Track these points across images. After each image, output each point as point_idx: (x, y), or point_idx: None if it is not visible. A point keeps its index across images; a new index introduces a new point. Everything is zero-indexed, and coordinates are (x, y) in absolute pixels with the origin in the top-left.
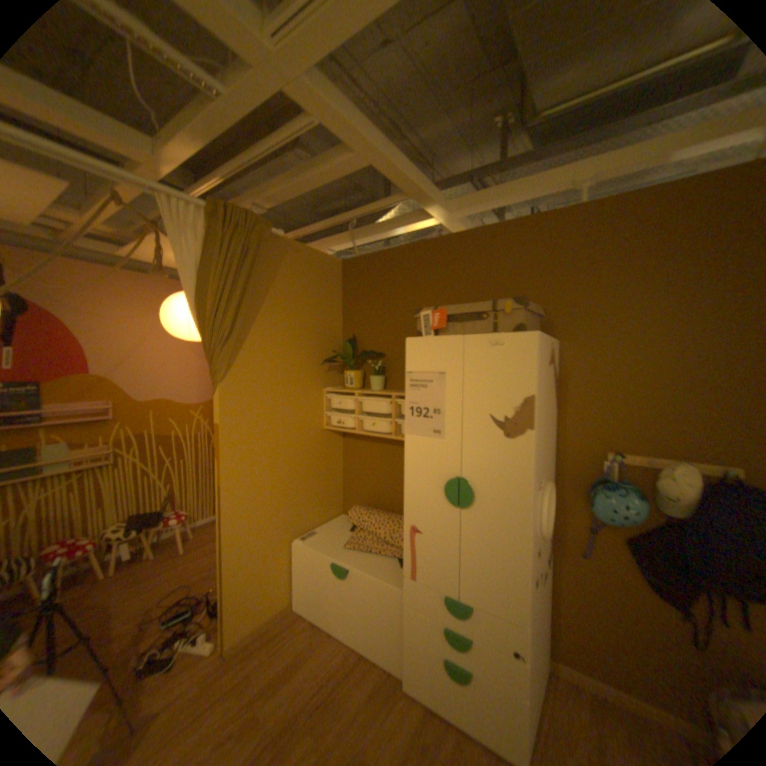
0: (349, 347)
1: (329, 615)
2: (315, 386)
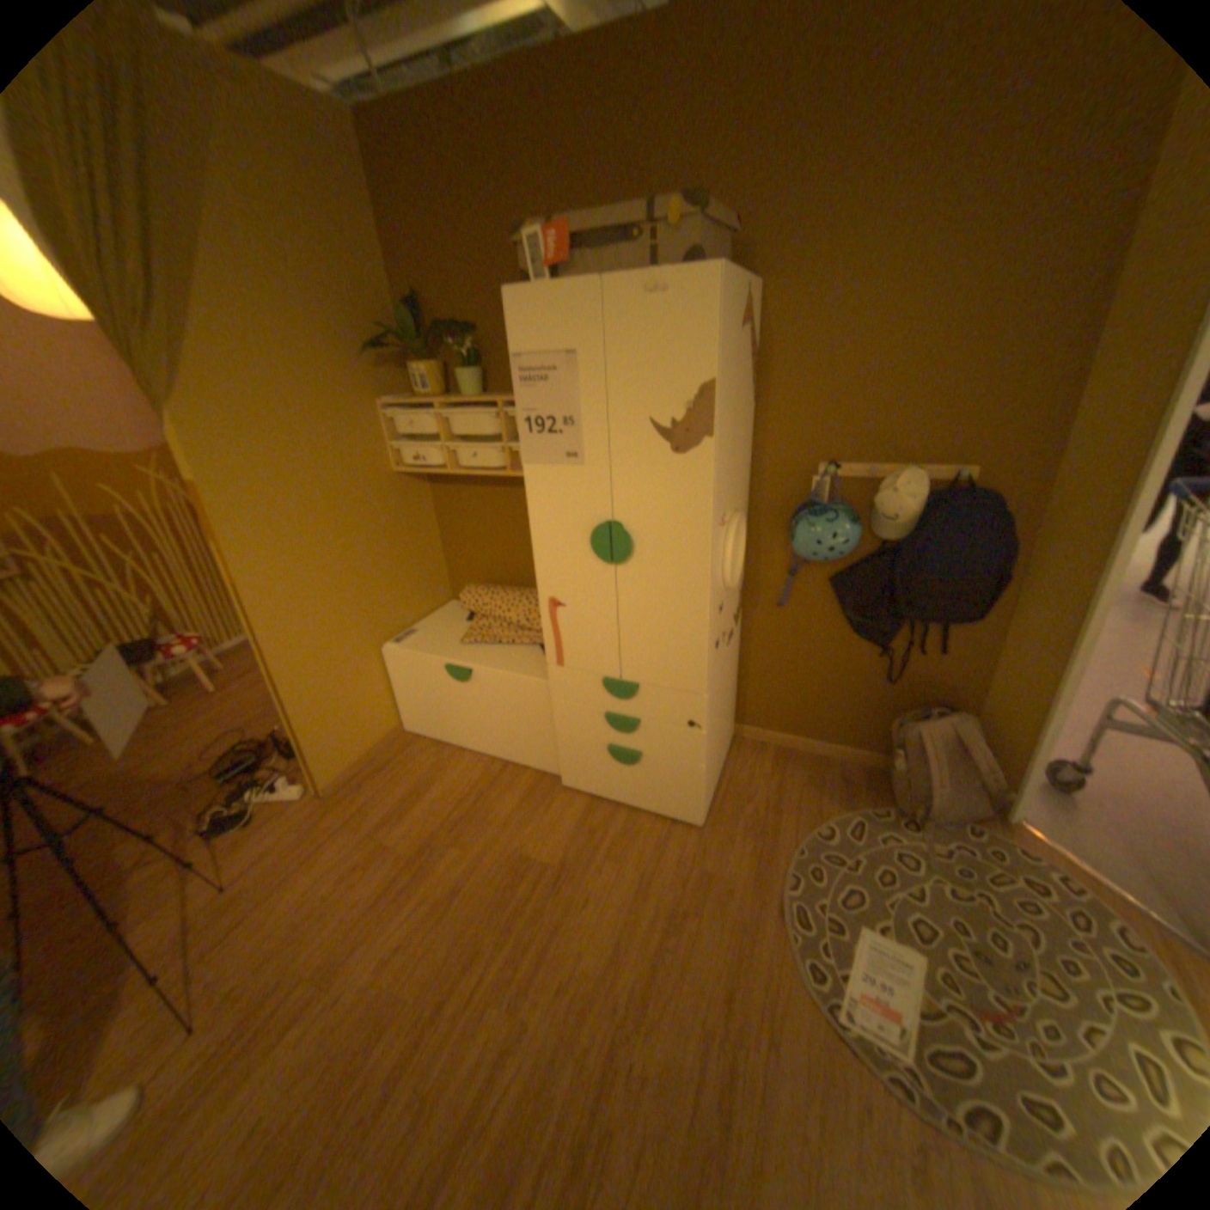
0: (405, 313)
1: (456, 726)
2: (359, 397)
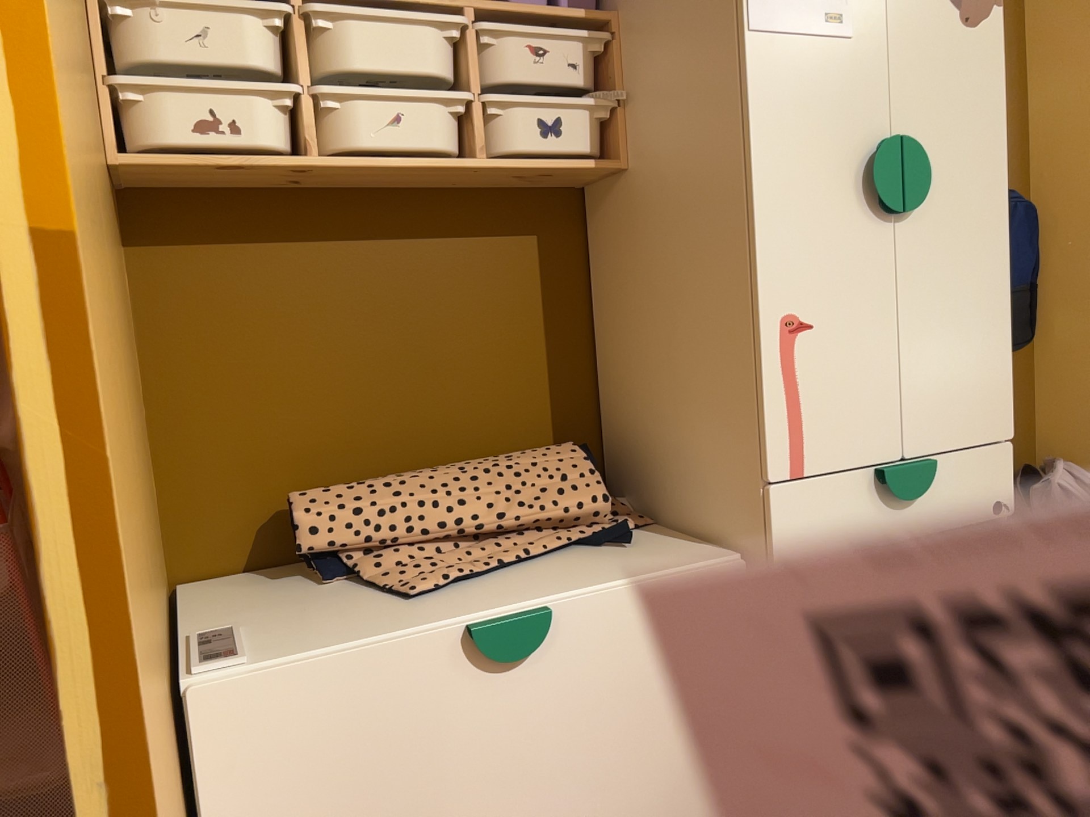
0: None
1: None
2: None
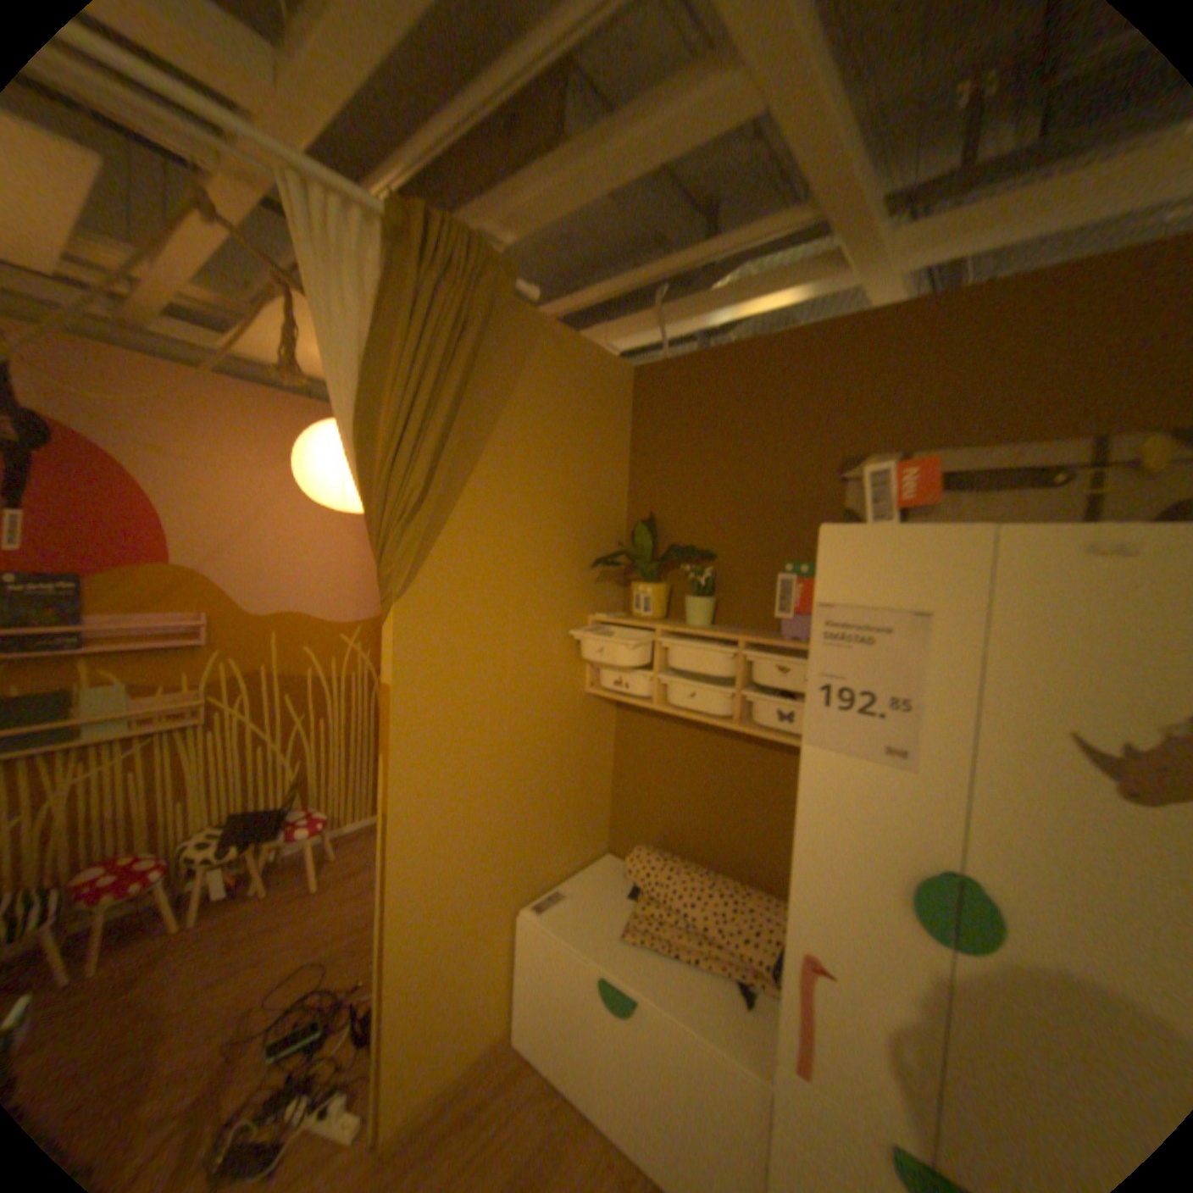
0: (647, 536)
1: (589, 1080)
2: (575, 610)
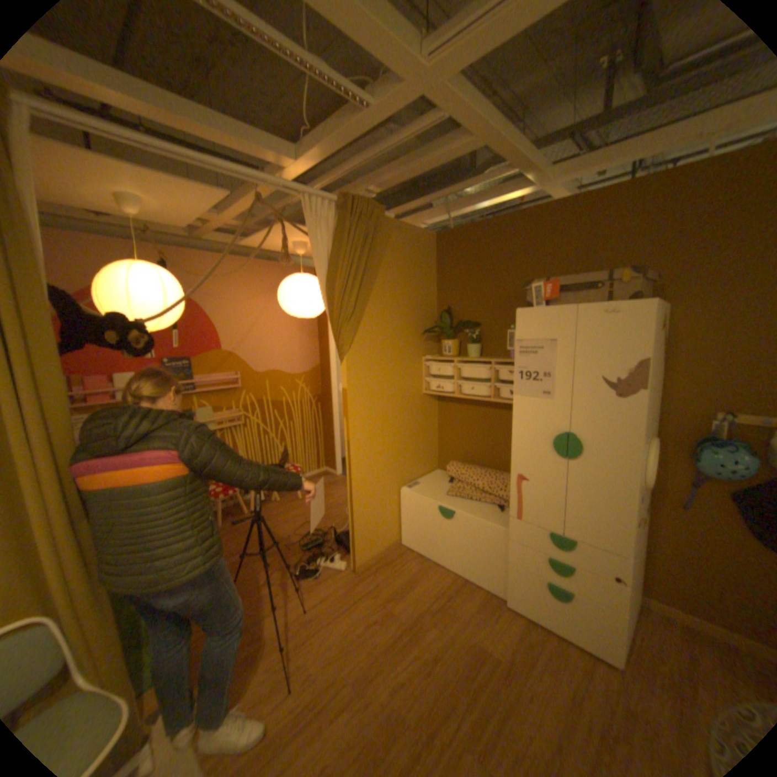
0: (447, 317)
1: (436, 548)
2: (415, 355)
